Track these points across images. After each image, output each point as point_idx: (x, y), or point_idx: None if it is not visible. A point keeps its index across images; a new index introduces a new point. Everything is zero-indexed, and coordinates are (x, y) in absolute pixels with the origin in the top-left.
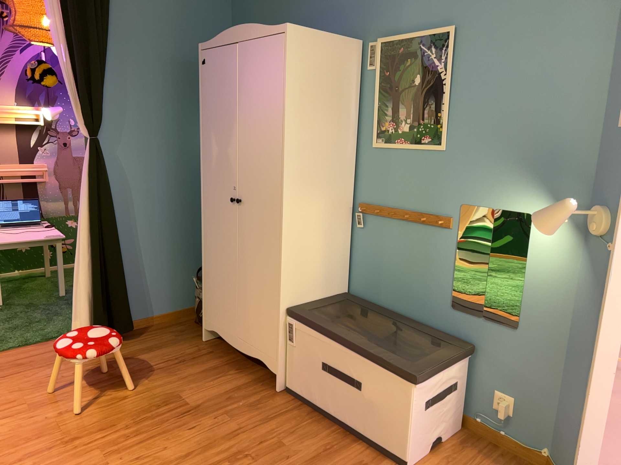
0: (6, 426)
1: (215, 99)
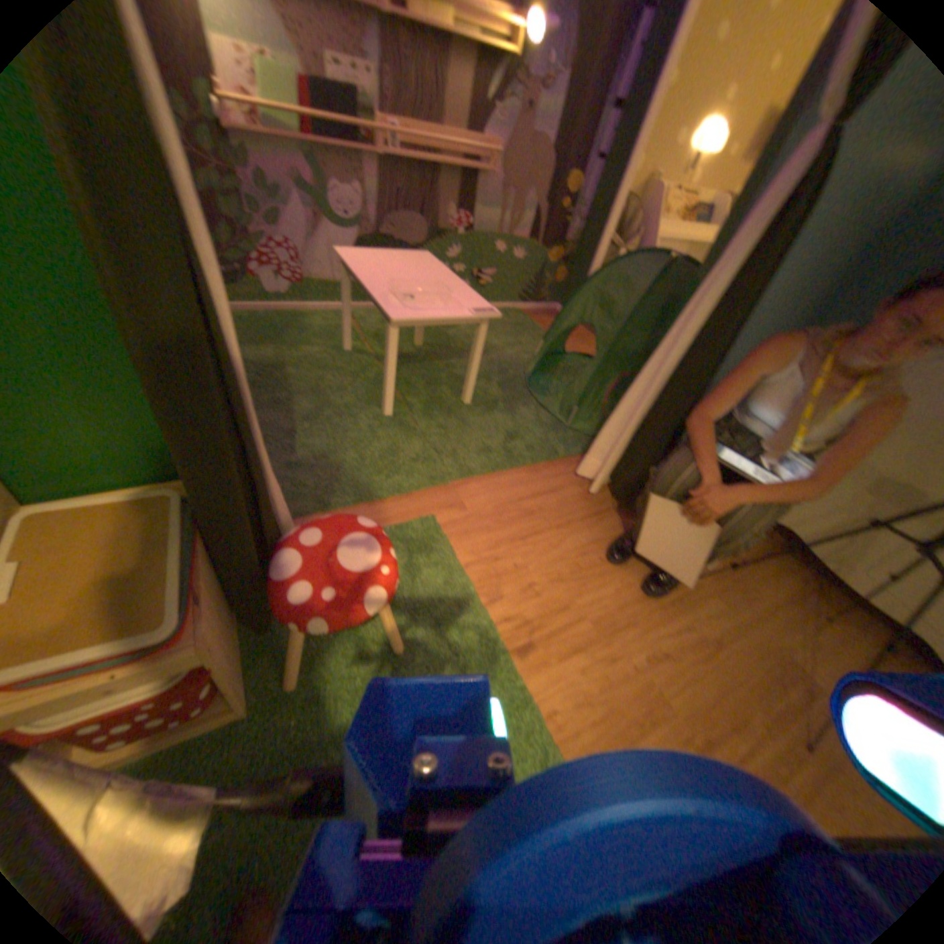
0: (587, 678)
1: None
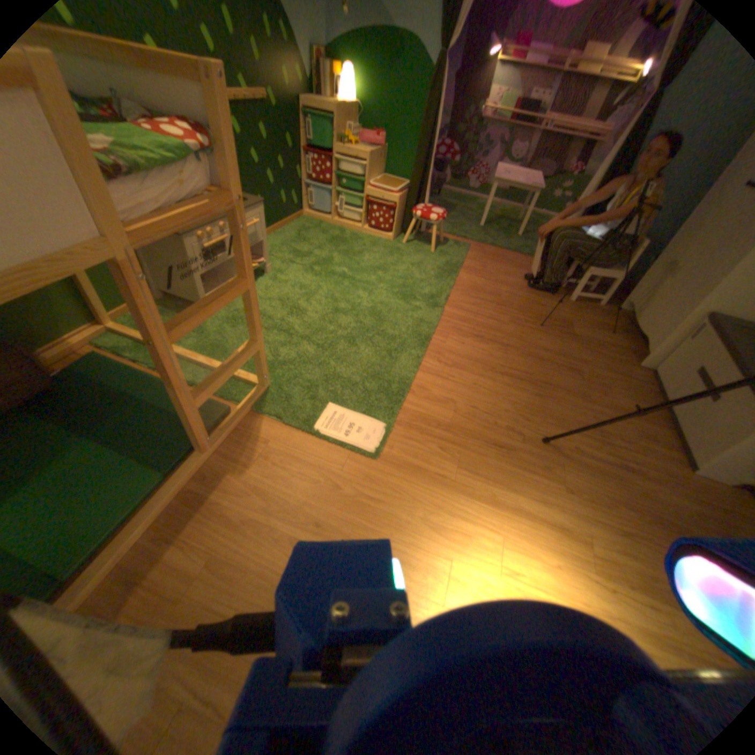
0: (478, 283)
1: None
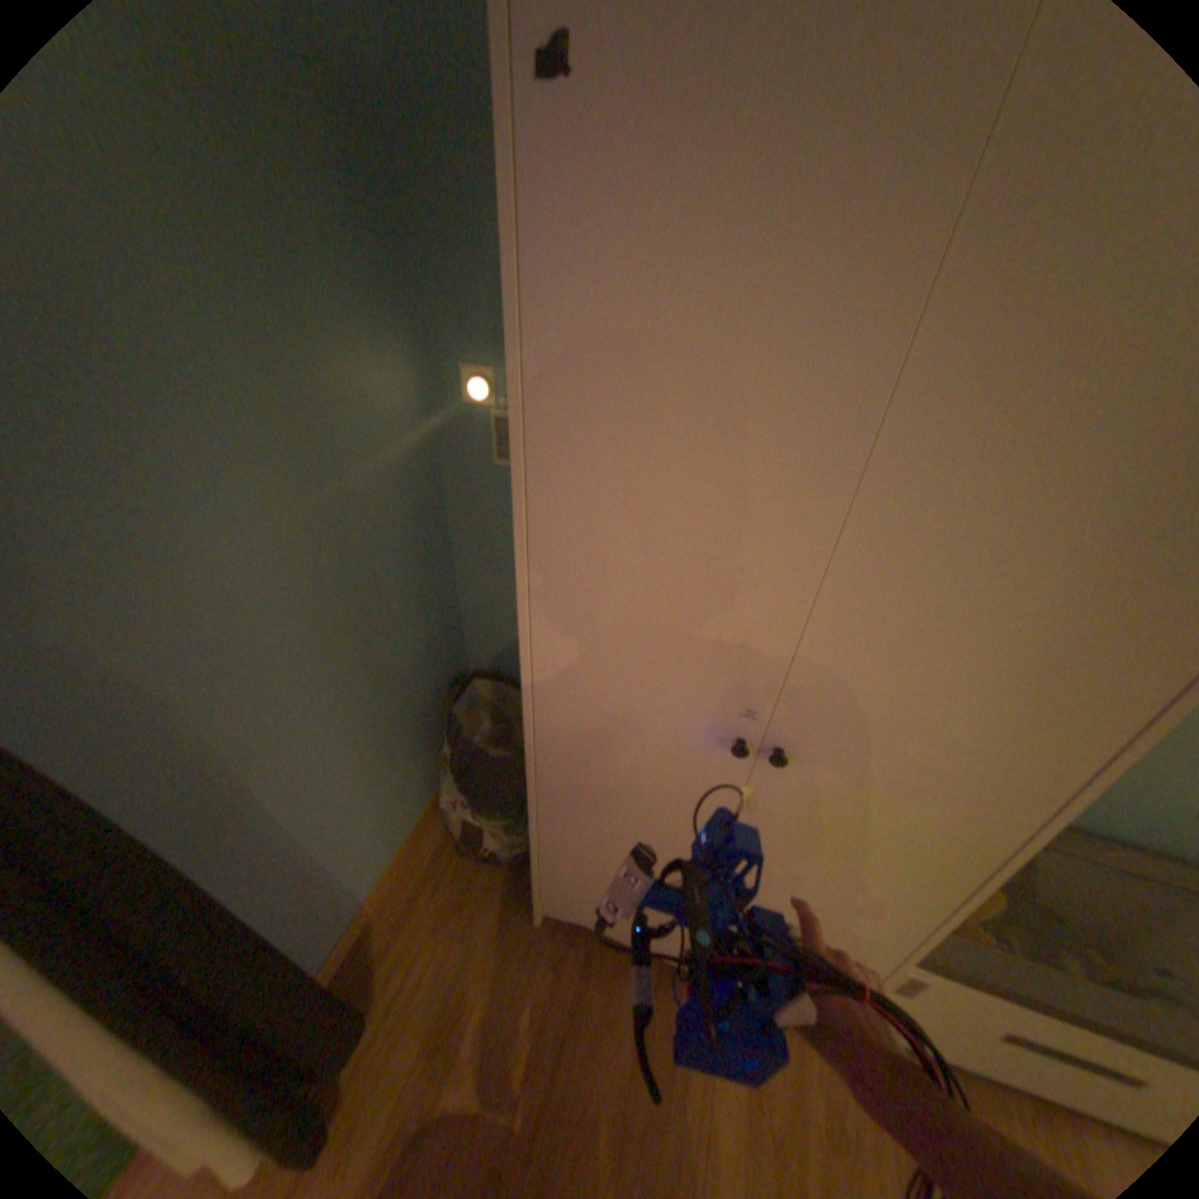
0: None
1: (668, 344)
